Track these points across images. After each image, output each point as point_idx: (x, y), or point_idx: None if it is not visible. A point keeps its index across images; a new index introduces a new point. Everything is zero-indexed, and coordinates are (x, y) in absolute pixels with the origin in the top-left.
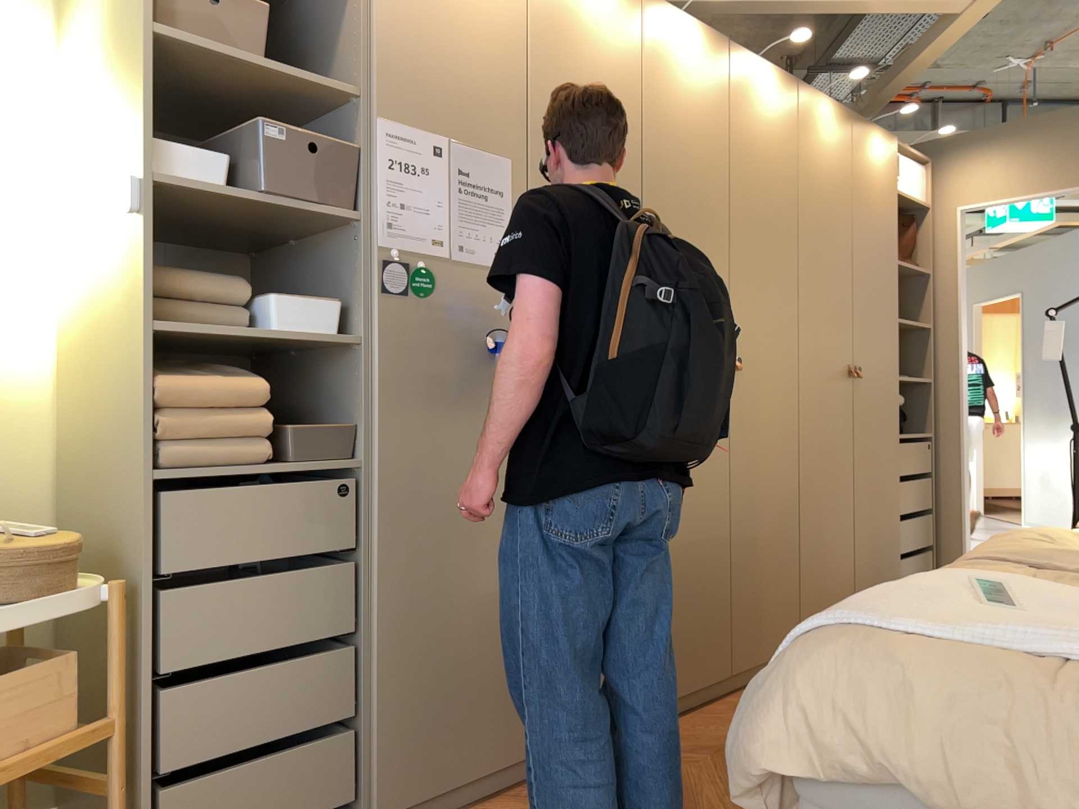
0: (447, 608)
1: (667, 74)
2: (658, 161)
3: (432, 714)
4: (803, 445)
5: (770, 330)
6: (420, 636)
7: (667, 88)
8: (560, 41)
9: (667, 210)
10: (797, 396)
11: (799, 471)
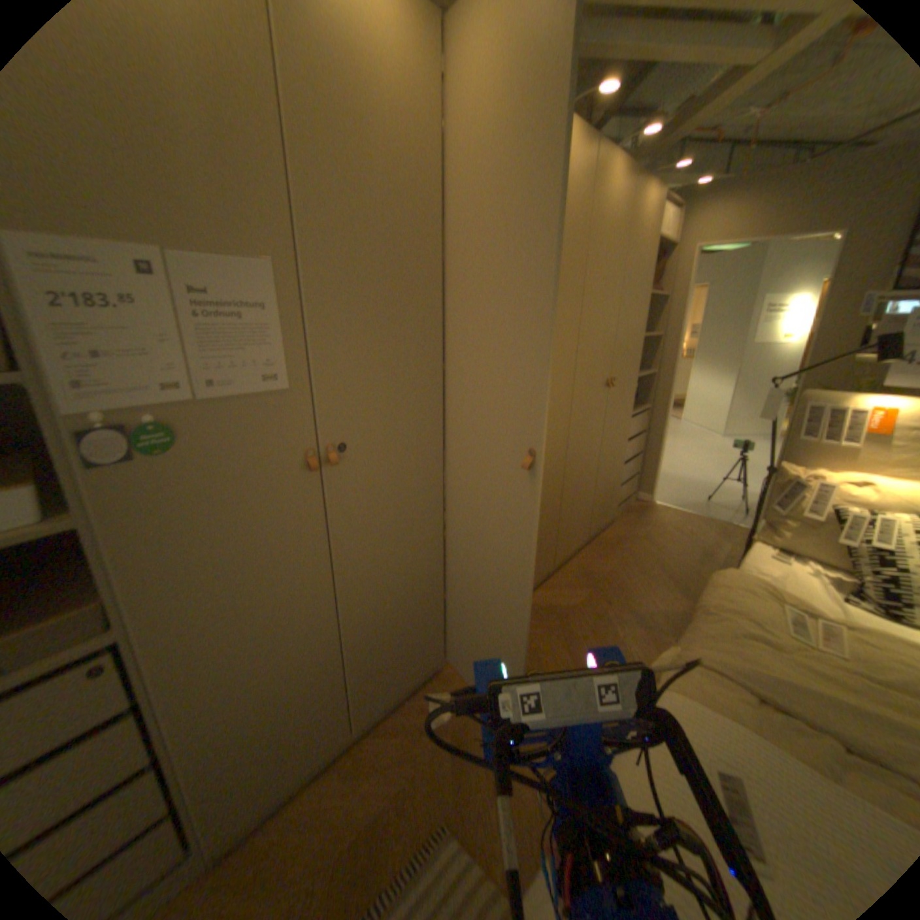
0: (258, 695)
1: (470, 135)
2: (458, 240)
3: (256, 765)
4: (568, 448)
5: (553, 373)
6: (233, 727)
7: (469, 154)
8: (327, 92)
9: (468, 289)
10: (568, 416)
11: (564, 466)
